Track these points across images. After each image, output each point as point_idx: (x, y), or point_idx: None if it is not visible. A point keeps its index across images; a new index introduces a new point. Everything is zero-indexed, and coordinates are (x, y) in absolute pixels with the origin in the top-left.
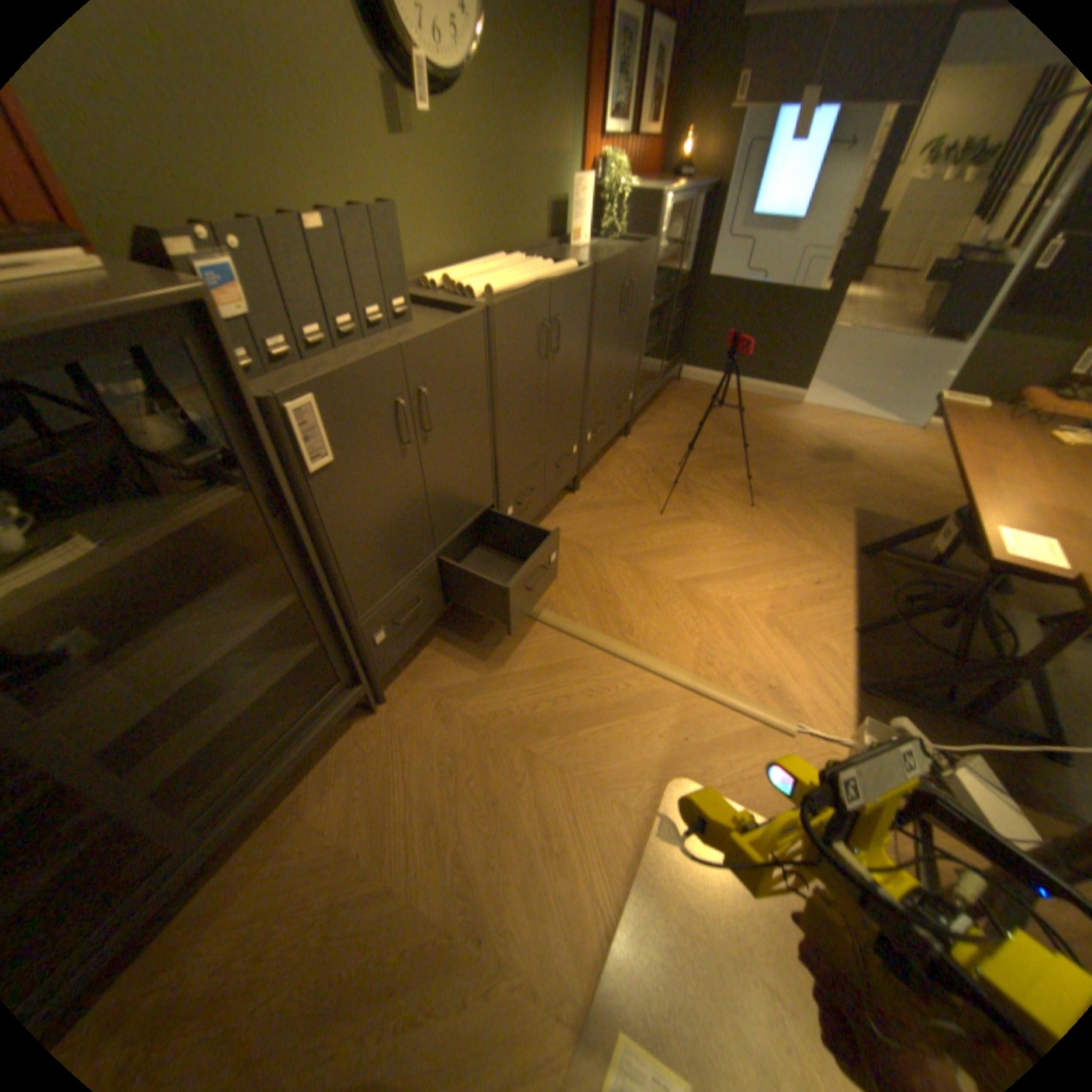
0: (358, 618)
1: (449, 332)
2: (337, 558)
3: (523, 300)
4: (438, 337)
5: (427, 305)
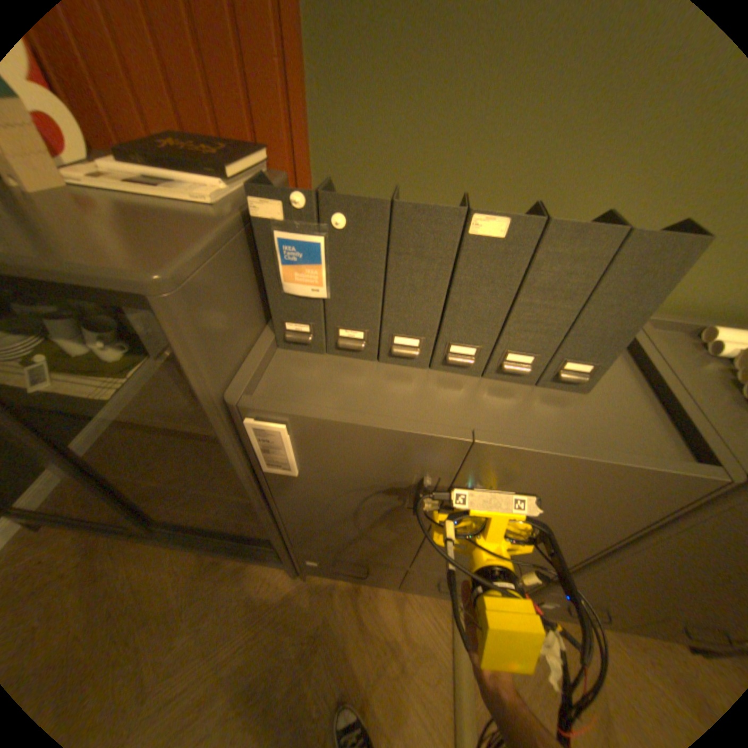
0: (292, 548)
1: (601, 470)
2: (282, 518)
3: None
4: (567, 464)
5: (652, 379)
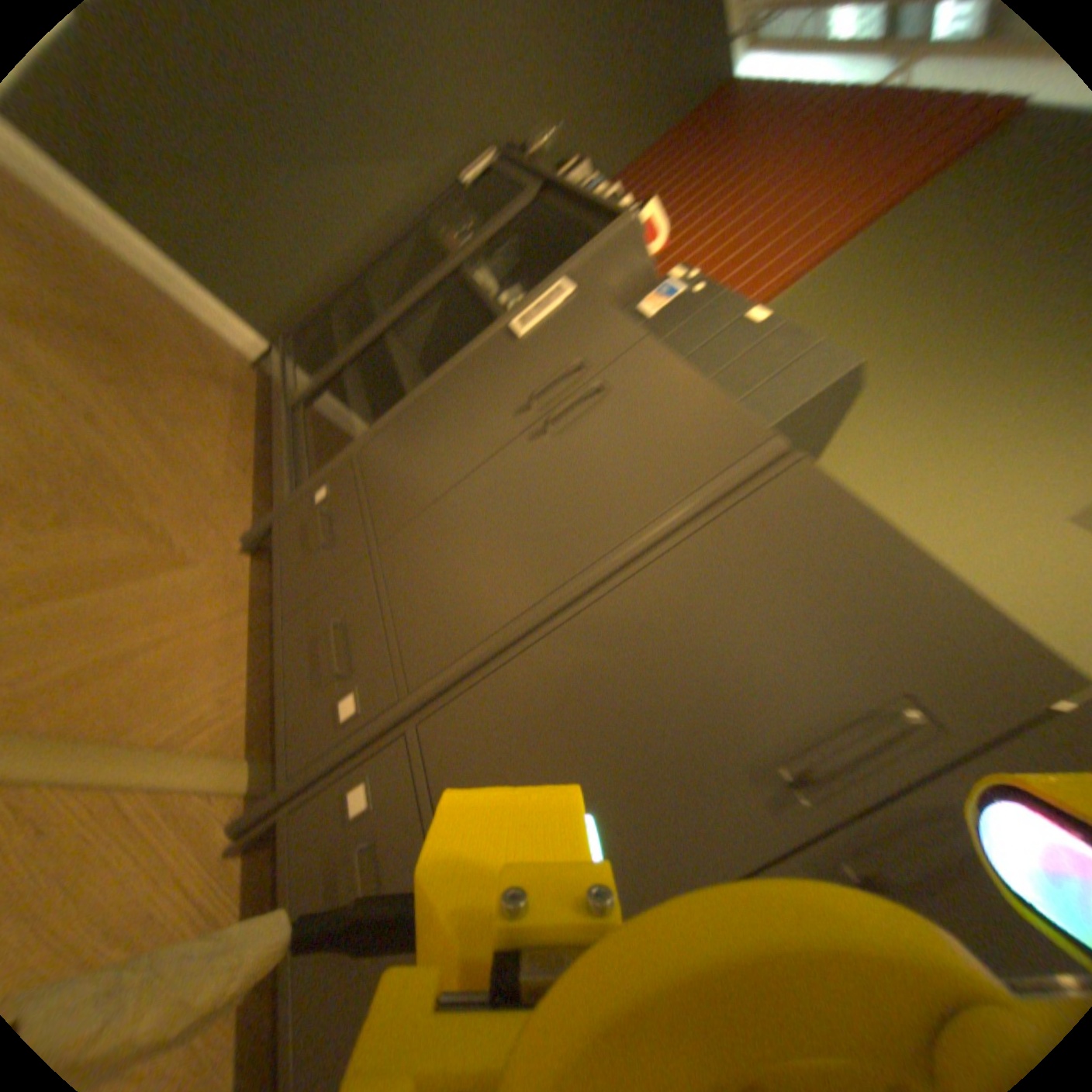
0: (359, 451)
1: (695, 388)
2: (429, 393)
3: (892, 554)
4: (678, 375)
5: None
